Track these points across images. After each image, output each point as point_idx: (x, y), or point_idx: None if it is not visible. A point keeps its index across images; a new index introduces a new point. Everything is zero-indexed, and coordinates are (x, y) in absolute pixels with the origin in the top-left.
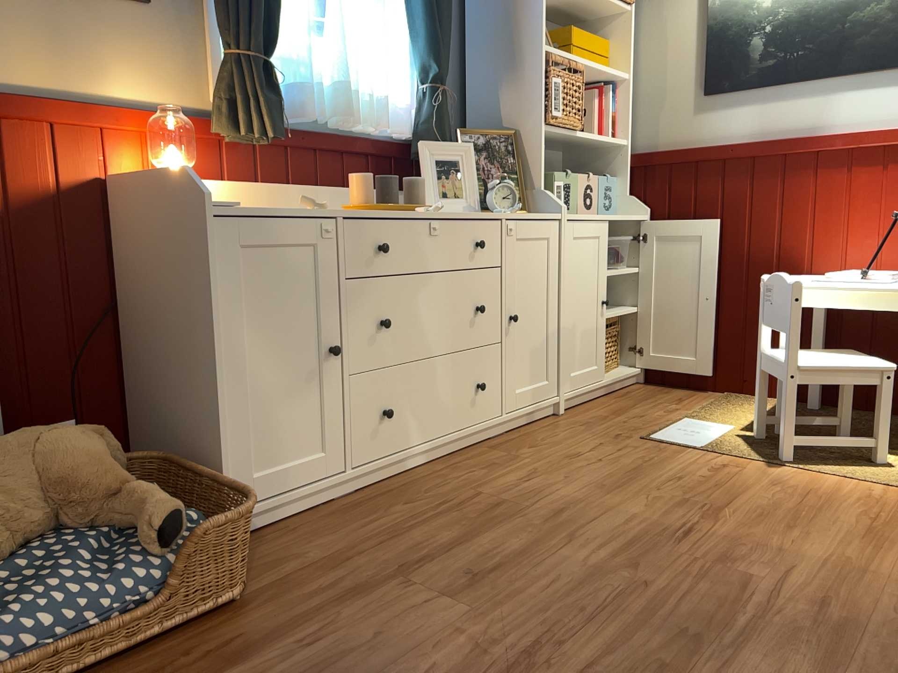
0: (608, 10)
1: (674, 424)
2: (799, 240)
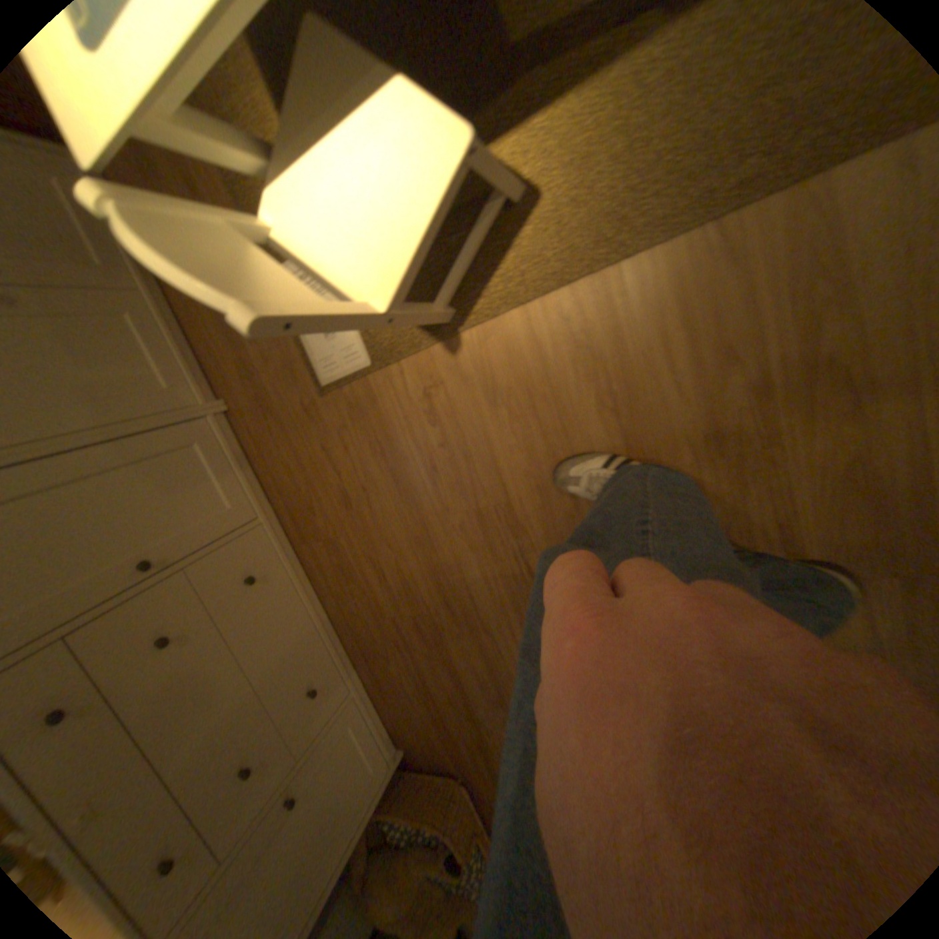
0: None
1: None
2: None
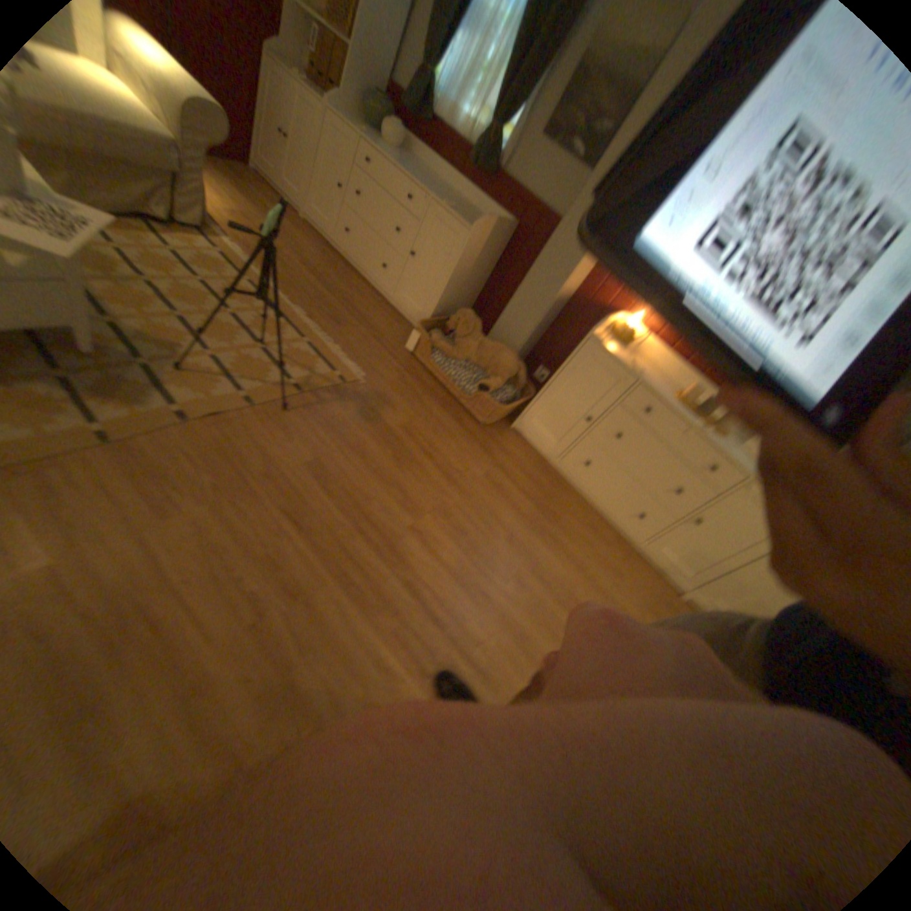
0: None
1: None
2: None
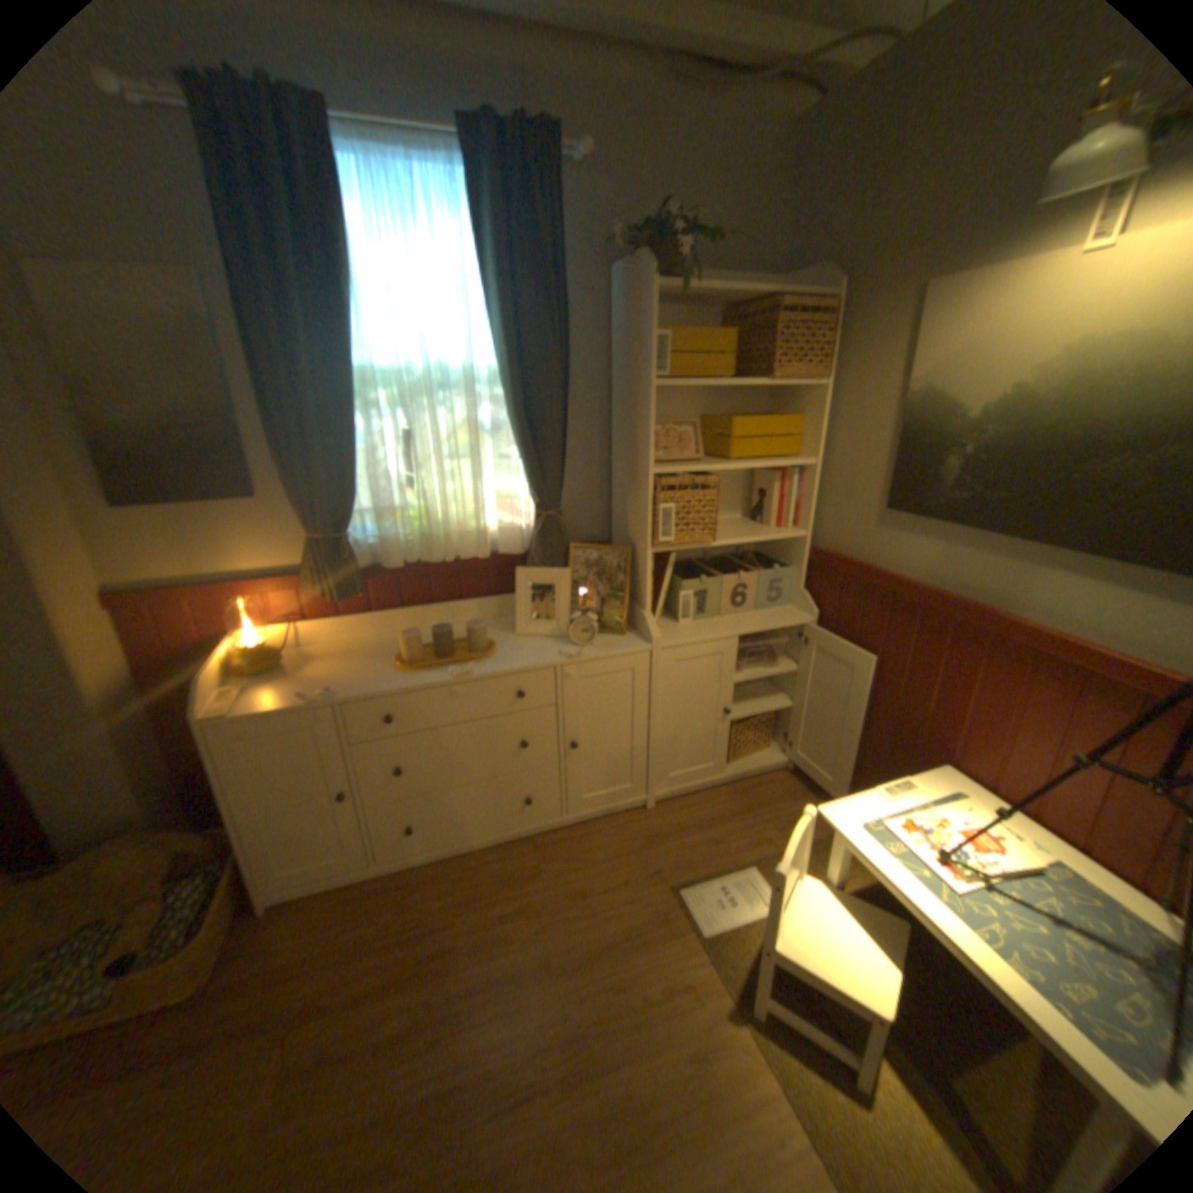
0: (796, 383)
1: (730, 876)
2: (957, 724)
